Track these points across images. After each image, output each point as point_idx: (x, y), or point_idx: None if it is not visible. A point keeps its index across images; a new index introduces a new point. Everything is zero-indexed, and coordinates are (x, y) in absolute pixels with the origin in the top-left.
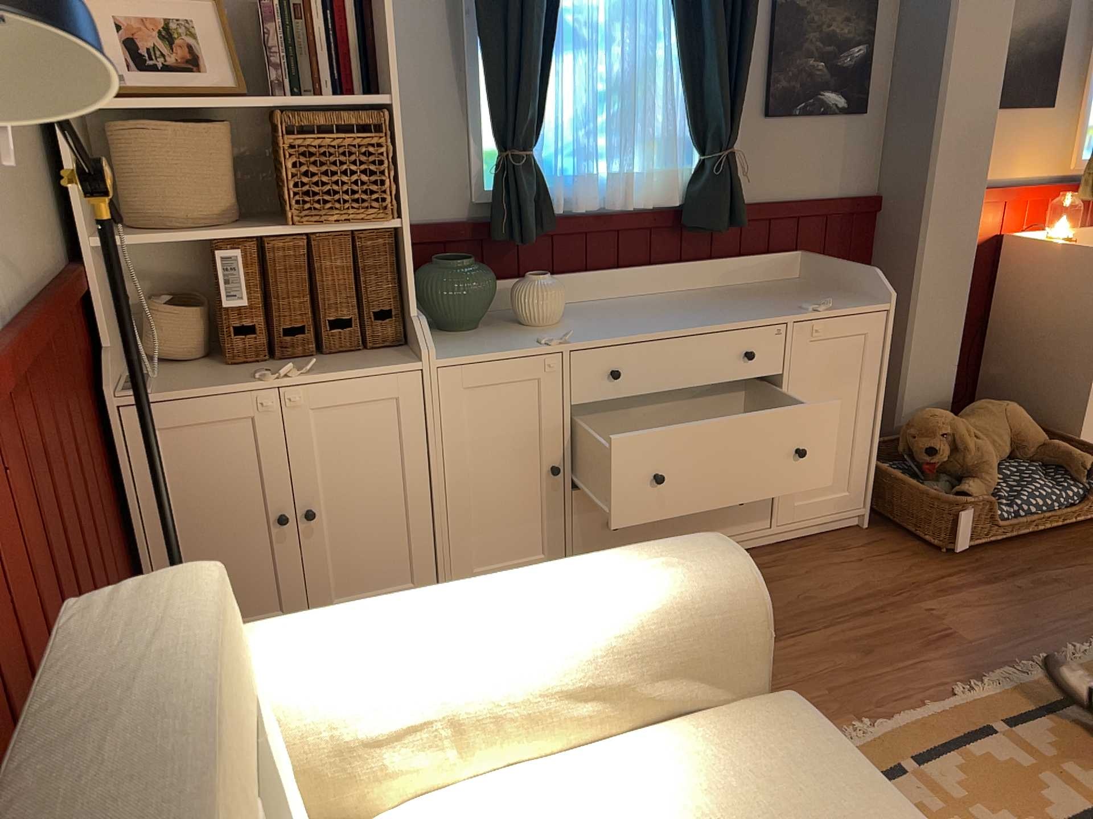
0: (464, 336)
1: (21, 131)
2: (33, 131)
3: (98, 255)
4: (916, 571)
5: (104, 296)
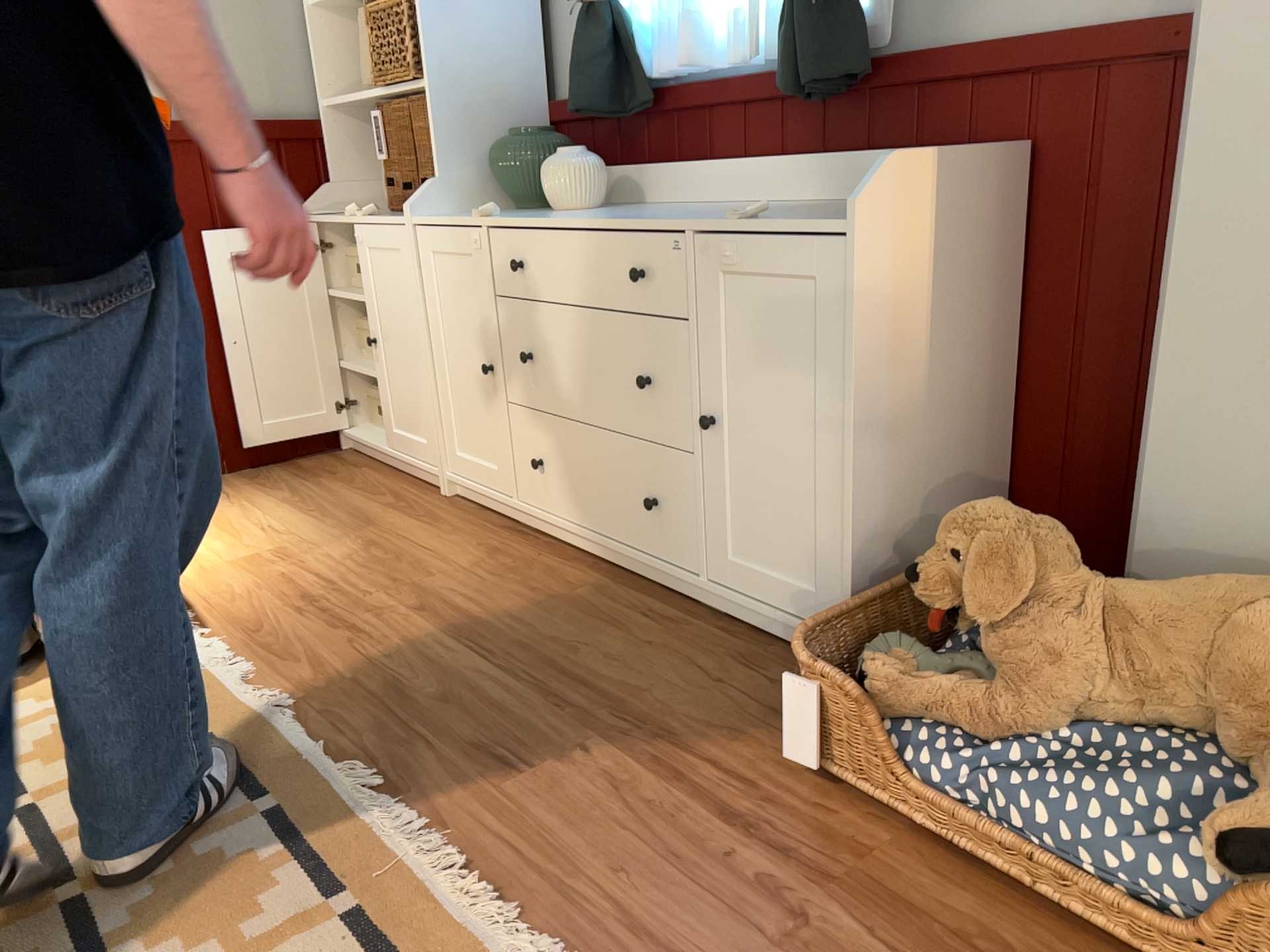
0: (503, 213)
1: (255, 25)
2: (289, 26)
3: (347, 118)
4: (722, 734)
5: (343, 149)
